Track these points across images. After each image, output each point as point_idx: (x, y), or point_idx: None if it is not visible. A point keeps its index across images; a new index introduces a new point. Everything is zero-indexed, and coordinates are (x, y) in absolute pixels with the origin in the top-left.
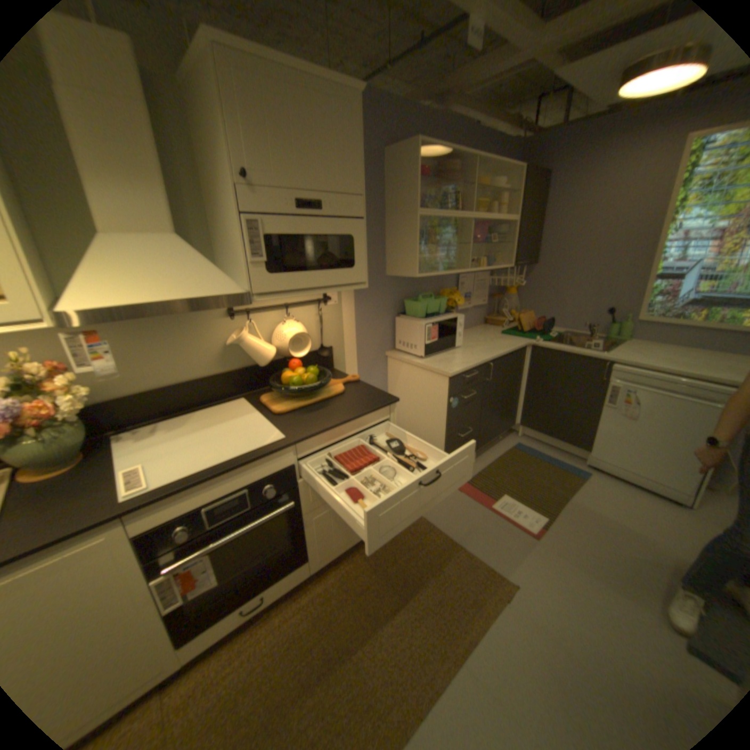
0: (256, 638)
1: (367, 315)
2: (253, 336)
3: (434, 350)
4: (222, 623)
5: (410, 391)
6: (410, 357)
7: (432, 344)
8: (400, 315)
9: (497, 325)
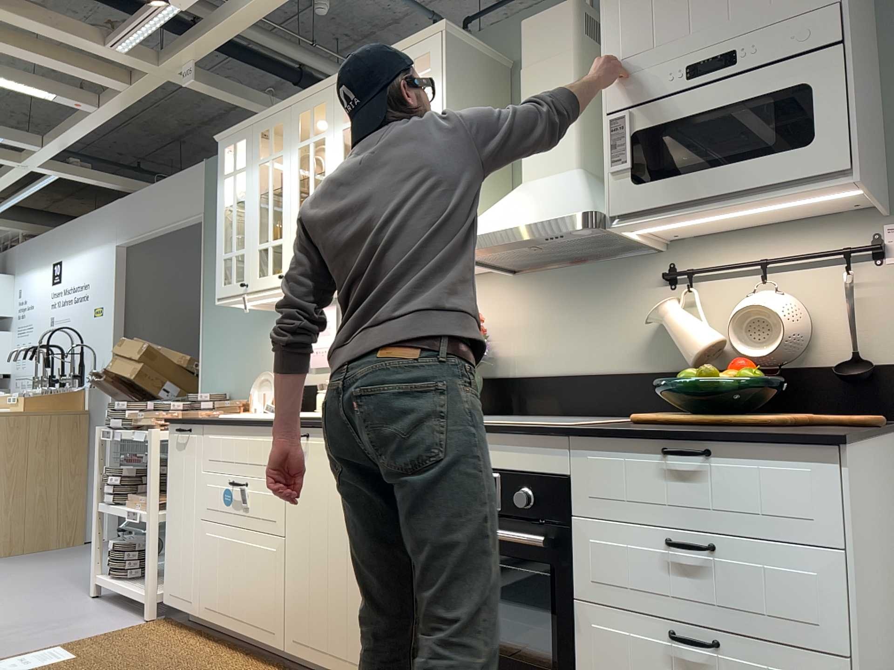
0: None
1: None
2: (682, 311)
3: None
4: None
5: None
6: None
7: None
8: None
9: None
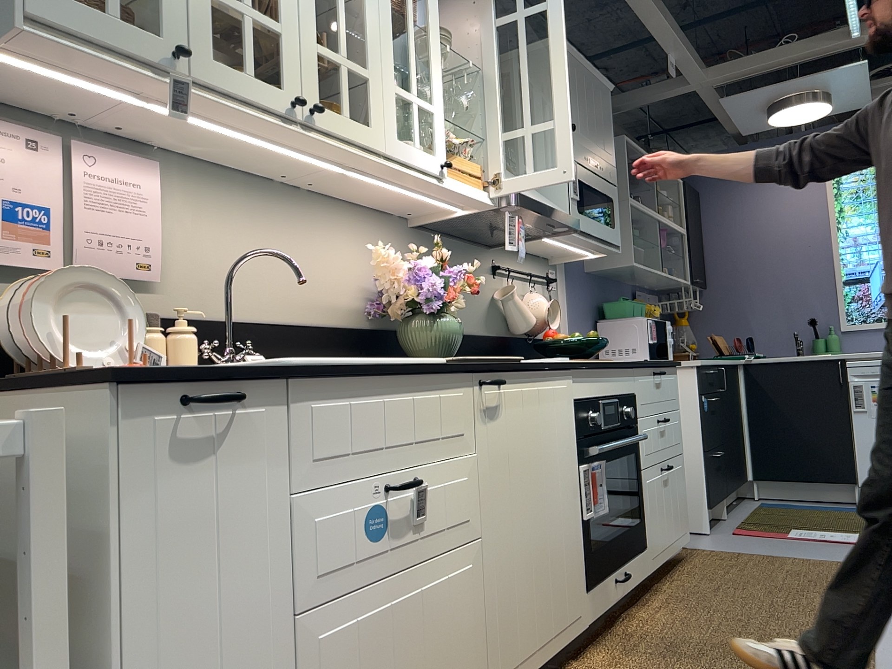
0: (636, 625)
1: (577, 313)
2: (520, 295)
3: (656, 356)
4: (608, 584)
5: None
6: None
7: (655, 345)
8: (600, 323)
9: None
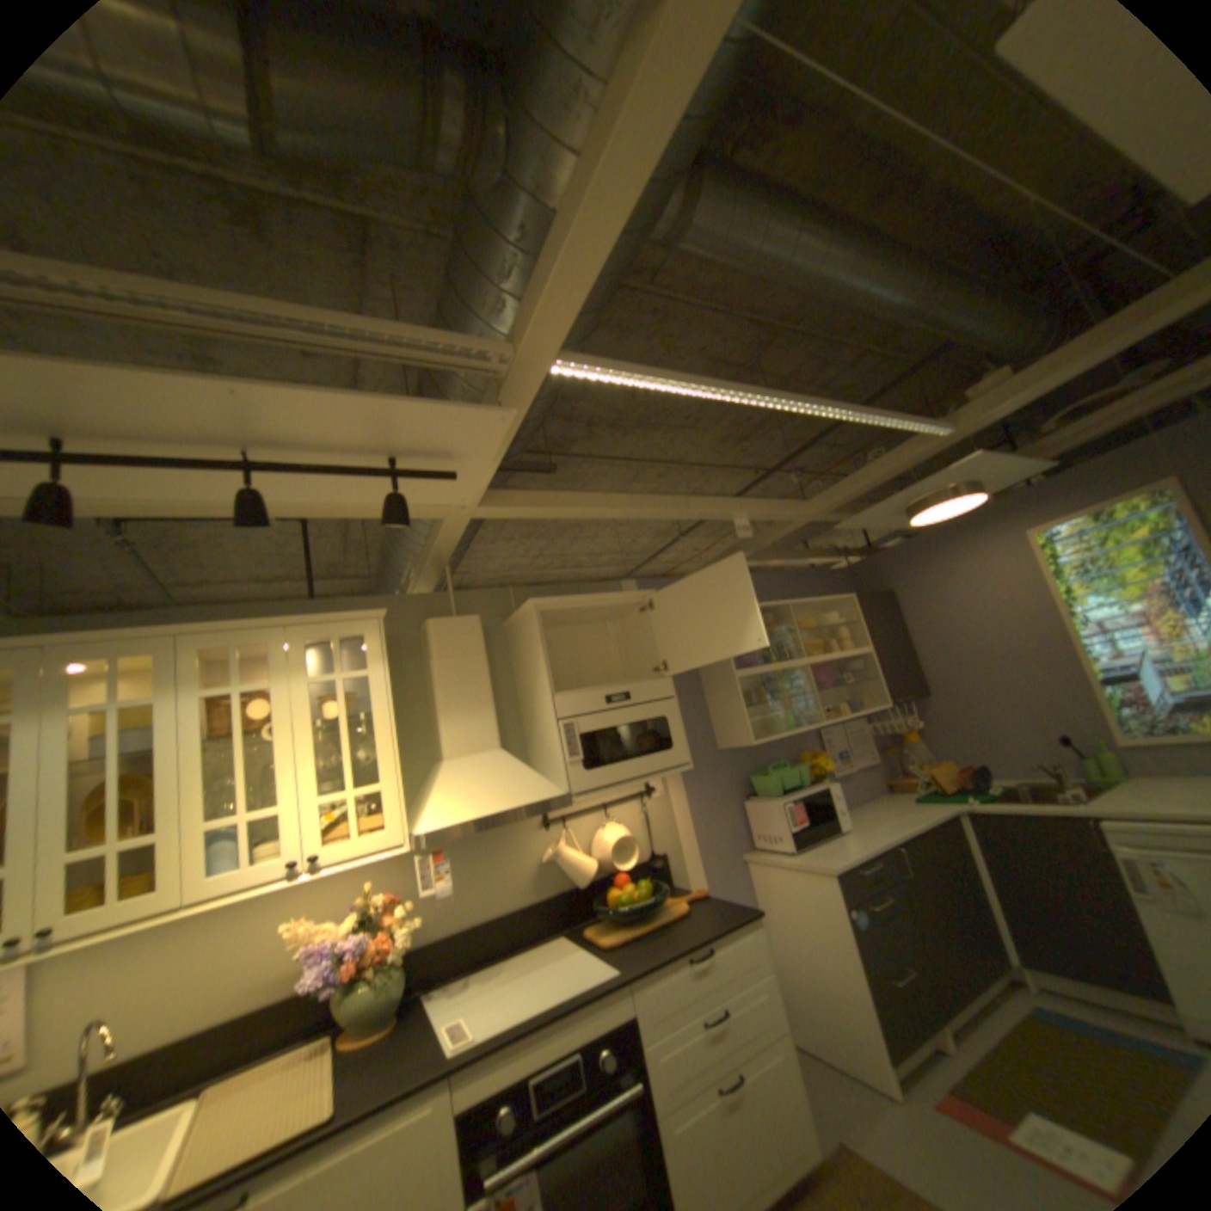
0: None
1: (705, 806)
2: (570, 848)
3: (809, 842)
4: None
5: (792, 914)
6: (777, 857)
7: (802, 832)
8: (751, 798)
9: (910, 793)
